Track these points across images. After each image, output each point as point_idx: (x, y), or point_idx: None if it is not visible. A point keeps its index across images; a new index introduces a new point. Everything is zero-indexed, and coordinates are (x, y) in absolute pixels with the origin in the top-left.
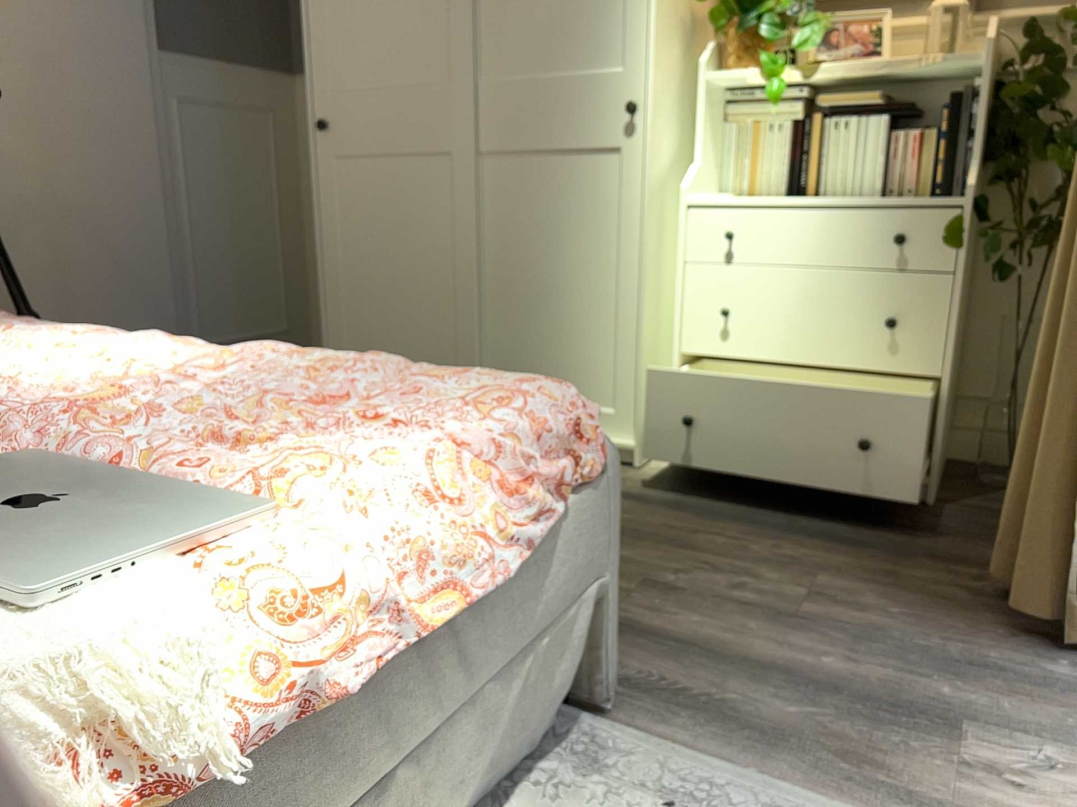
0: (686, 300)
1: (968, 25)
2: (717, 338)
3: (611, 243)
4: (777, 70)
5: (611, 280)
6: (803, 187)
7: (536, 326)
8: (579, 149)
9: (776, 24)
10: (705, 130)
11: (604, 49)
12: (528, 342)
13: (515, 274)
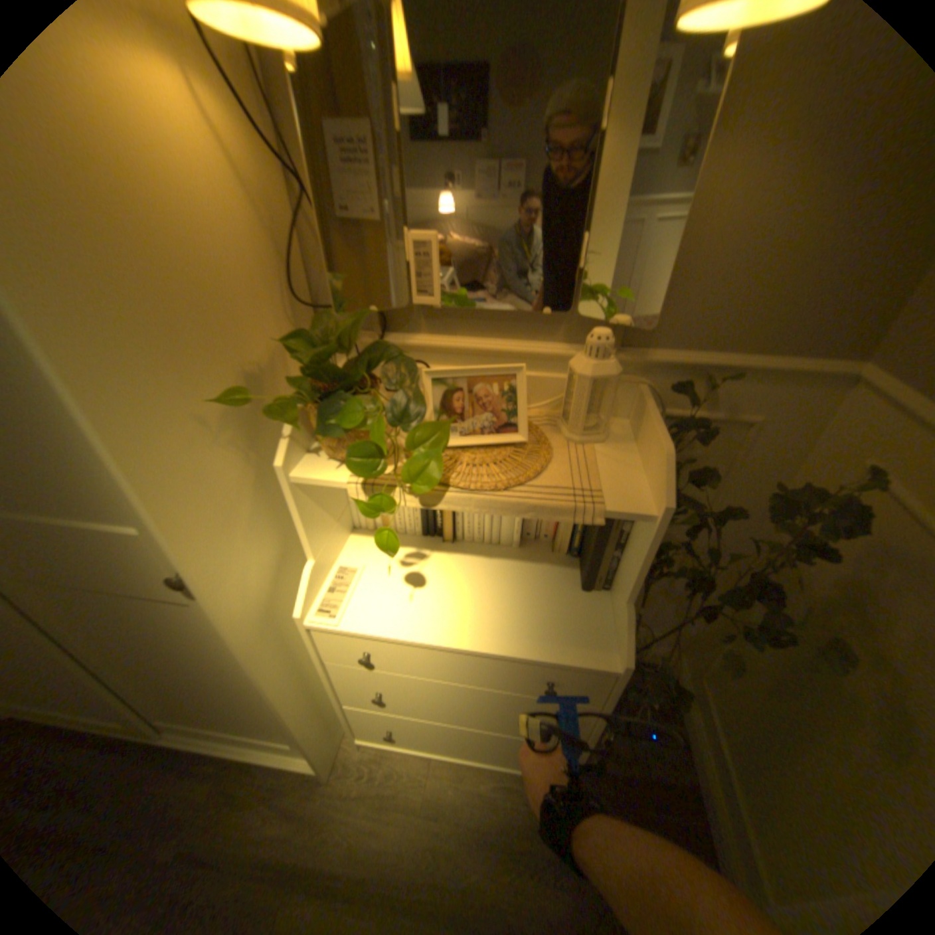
0: (326, 683)
1: (610, 401)
2: (367, 705)
3: (217, 666)
4: (377, 505)
5: (232, 687)
6: (432, 529)
7: (169, 699)
8: (119, 595)
9: (363, 454)
10: (301, 533)
11: (78, 500)
12: (168, 705)
13: (117, 667)
